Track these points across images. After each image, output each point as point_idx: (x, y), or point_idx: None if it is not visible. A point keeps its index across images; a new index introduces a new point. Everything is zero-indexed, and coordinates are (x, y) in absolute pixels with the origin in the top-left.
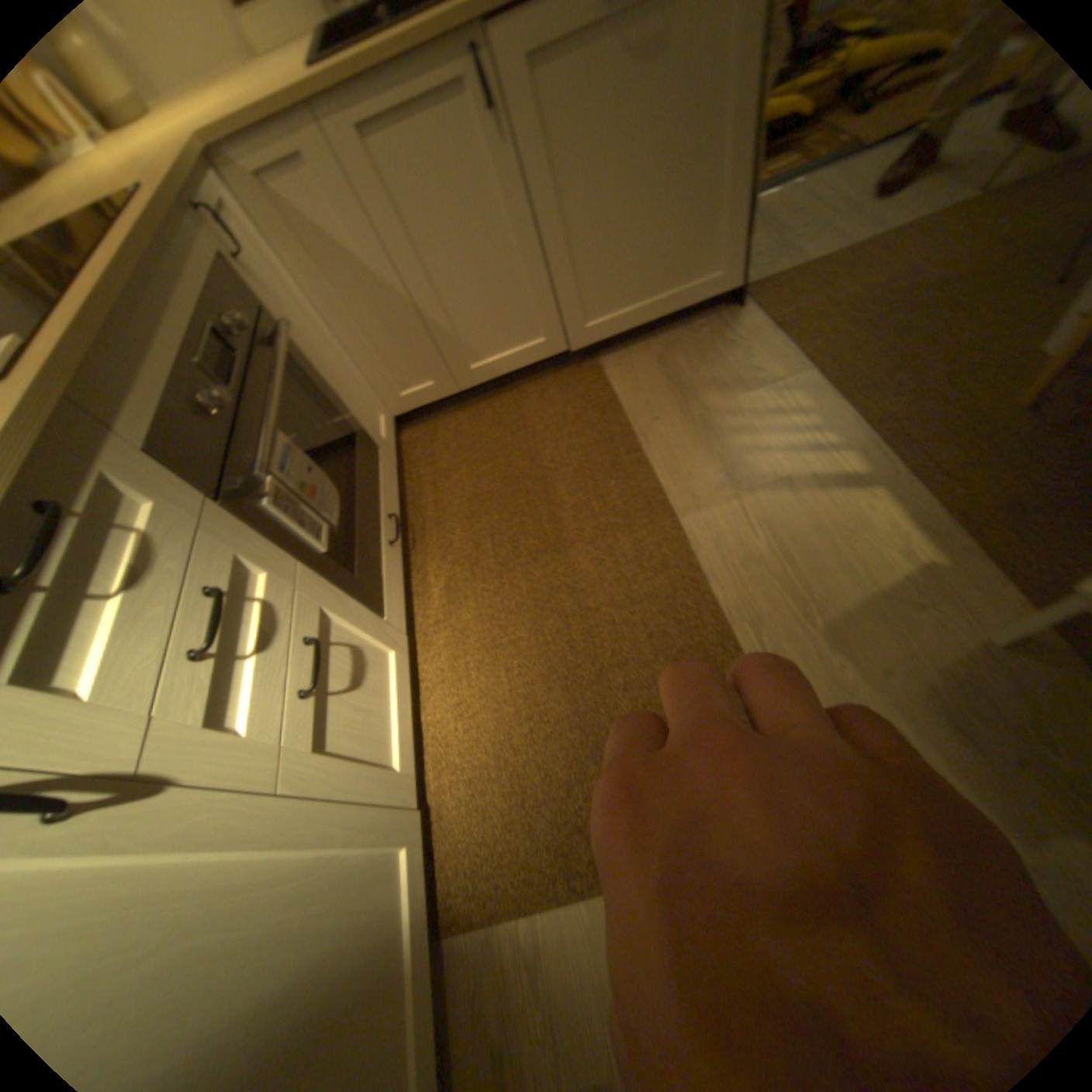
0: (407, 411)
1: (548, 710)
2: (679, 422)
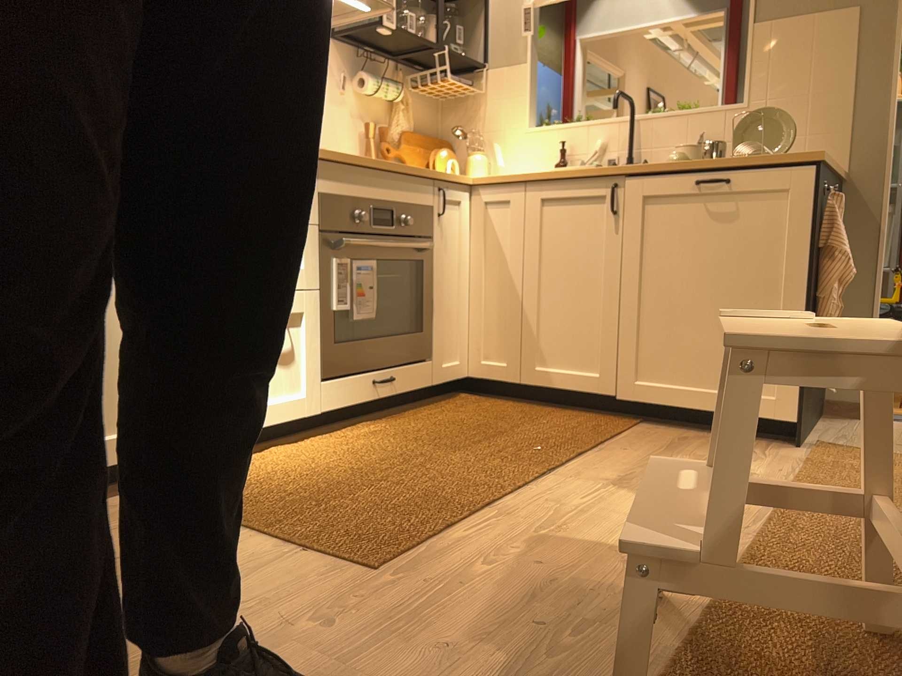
0: (477, 374)
1: (329, 473)
2: (636, 451)
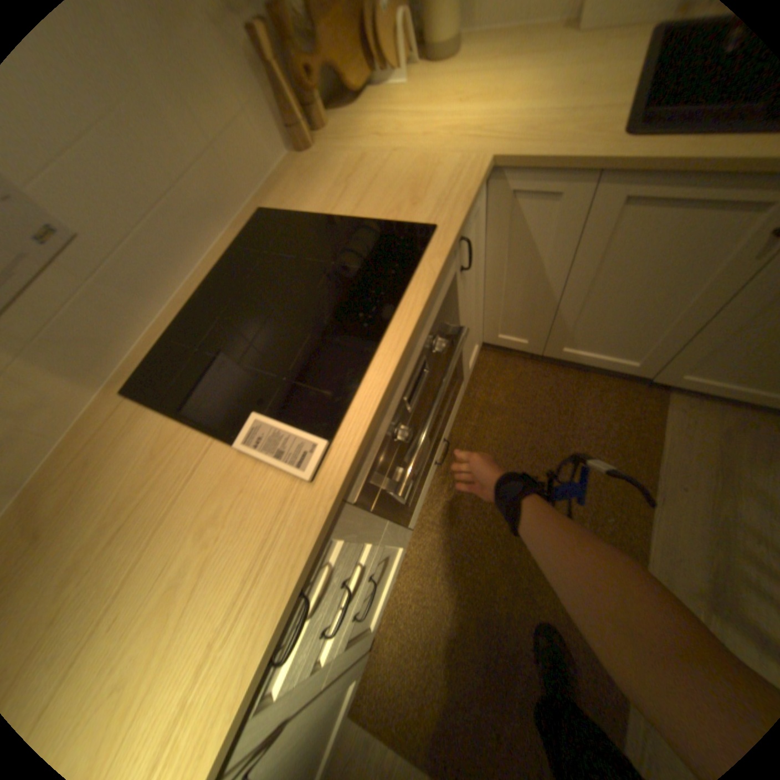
0: (492, 342)
1: (469, 647)
2: (703, 507)
